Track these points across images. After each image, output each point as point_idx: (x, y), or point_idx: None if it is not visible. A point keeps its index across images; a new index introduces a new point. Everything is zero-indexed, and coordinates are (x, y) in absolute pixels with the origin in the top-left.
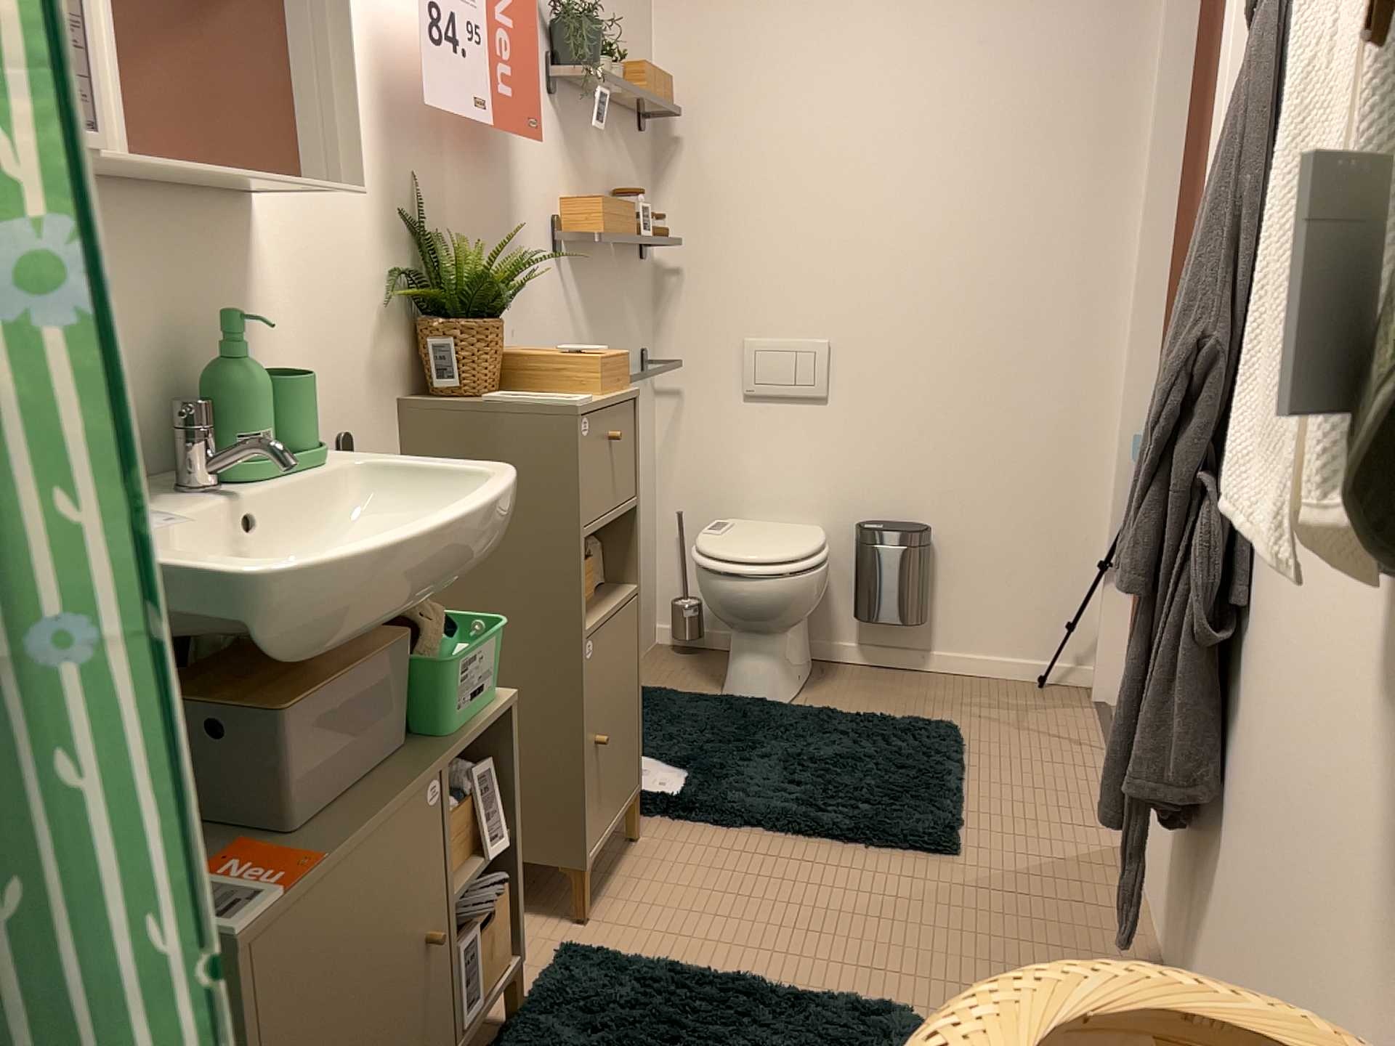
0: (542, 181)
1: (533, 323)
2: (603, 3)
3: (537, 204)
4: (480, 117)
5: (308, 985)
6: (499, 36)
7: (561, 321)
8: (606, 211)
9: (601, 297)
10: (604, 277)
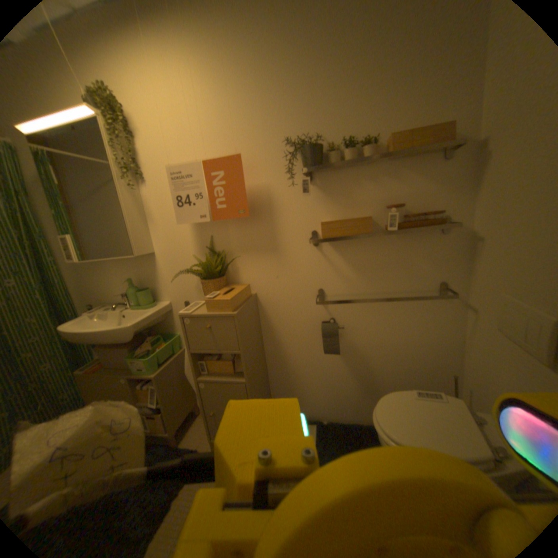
0: (300, 217)
1: (293, 272)
2: (382, 103)
3: (296, 227)
4: (202, 219)
5: (91, 389)
6: (214, 188)
7: (321, 270)
8: (325, 226)
9: (372, 257)
10: (378, 247)
